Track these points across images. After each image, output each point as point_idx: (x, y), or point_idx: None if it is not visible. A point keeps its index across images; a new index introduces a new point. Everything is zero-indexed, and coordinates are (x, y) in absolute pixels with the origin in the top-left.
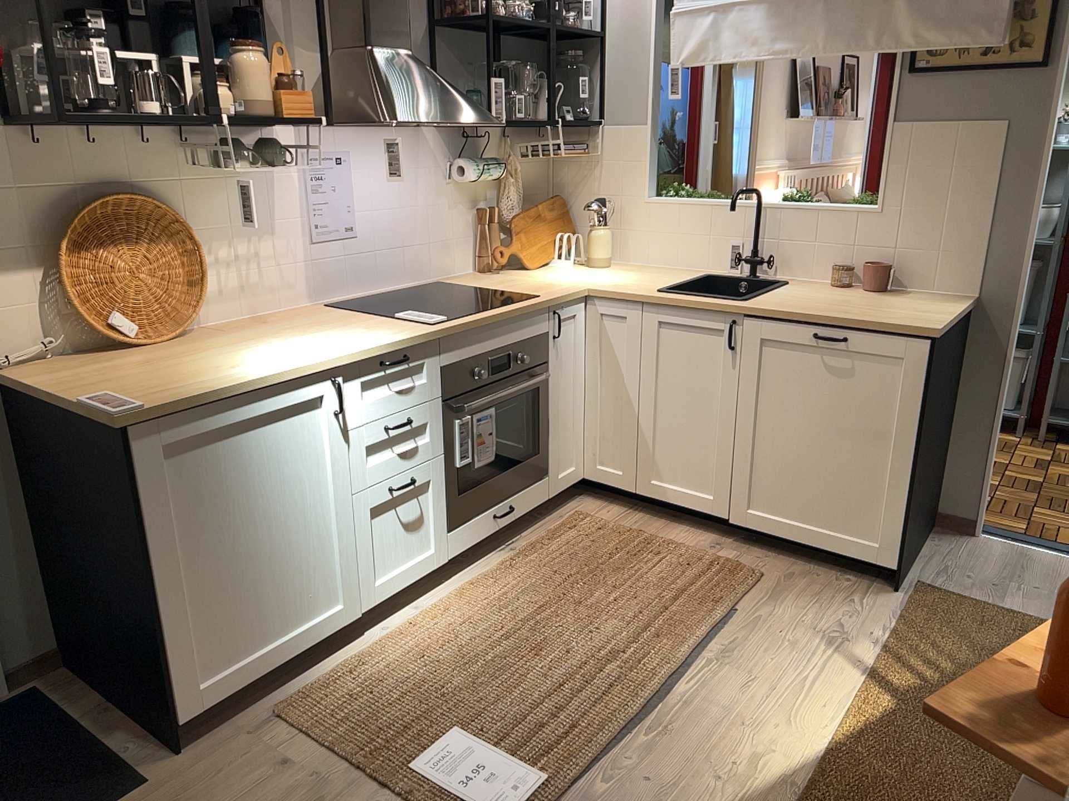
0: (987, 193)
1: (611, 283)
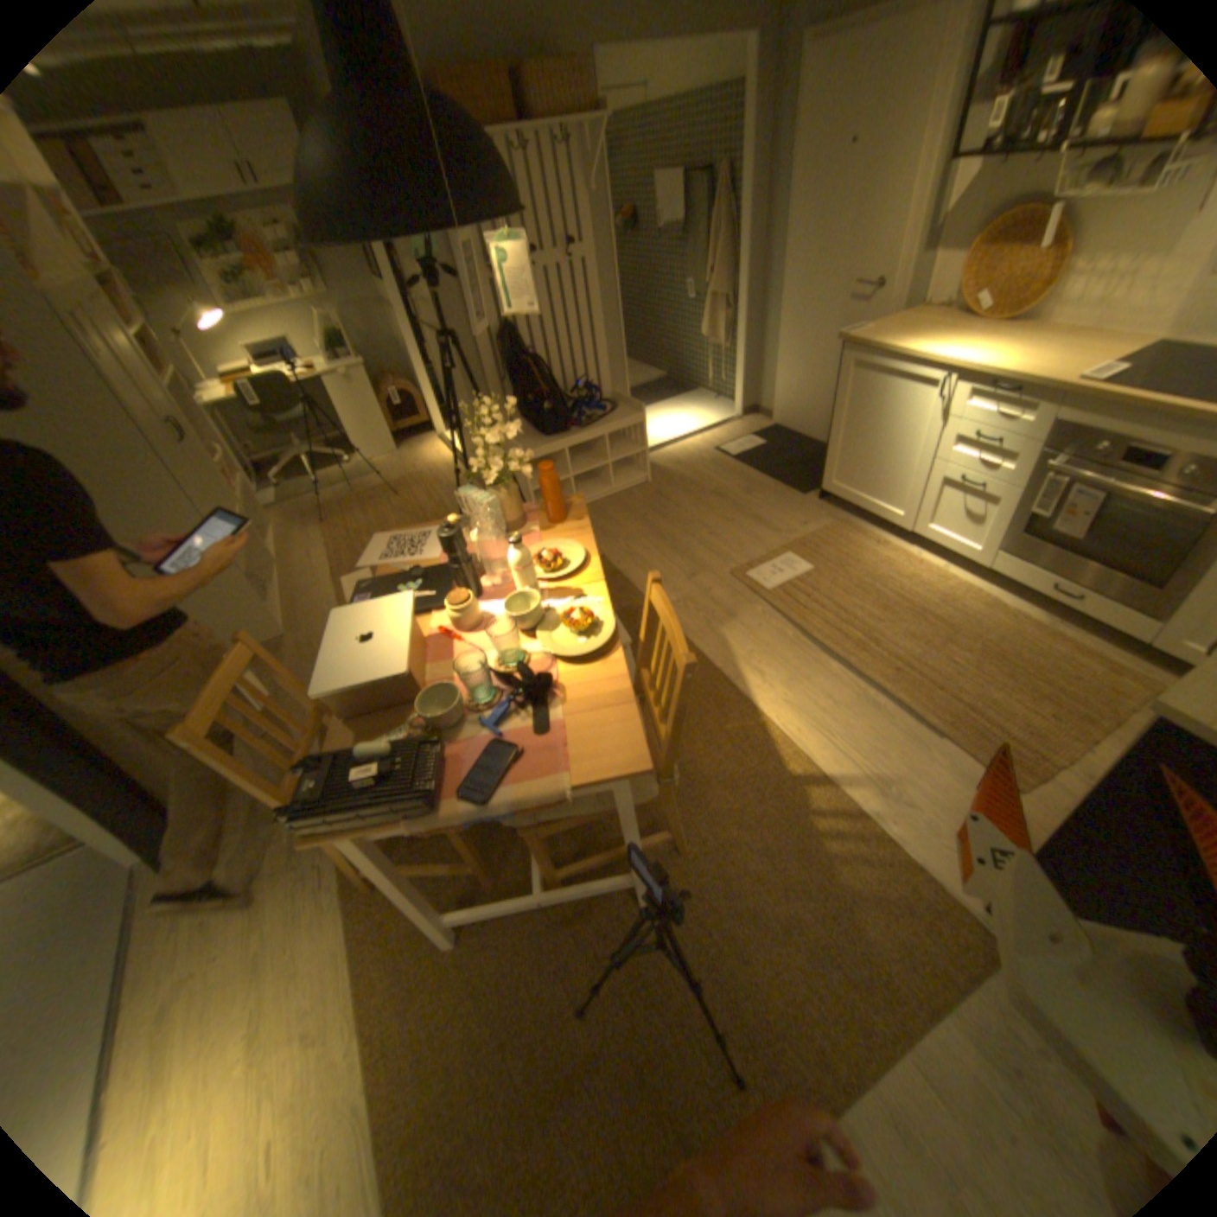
0: None
1: None
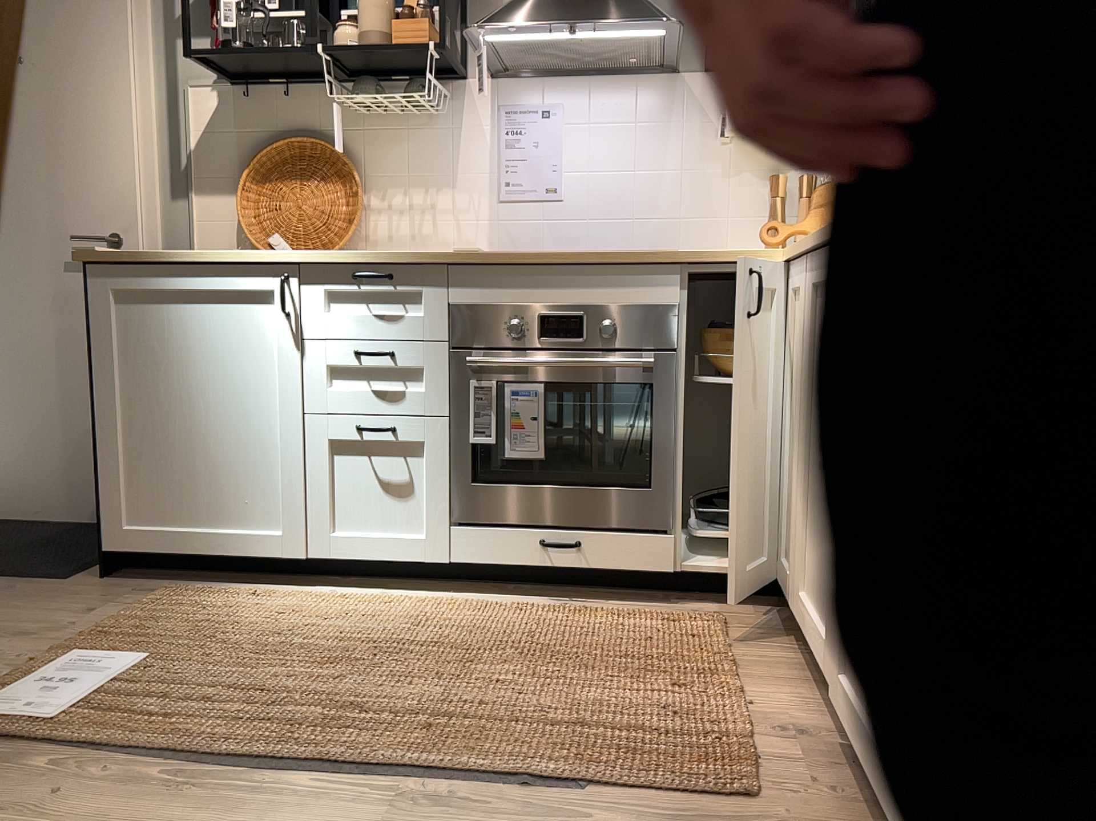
0: None
1: None
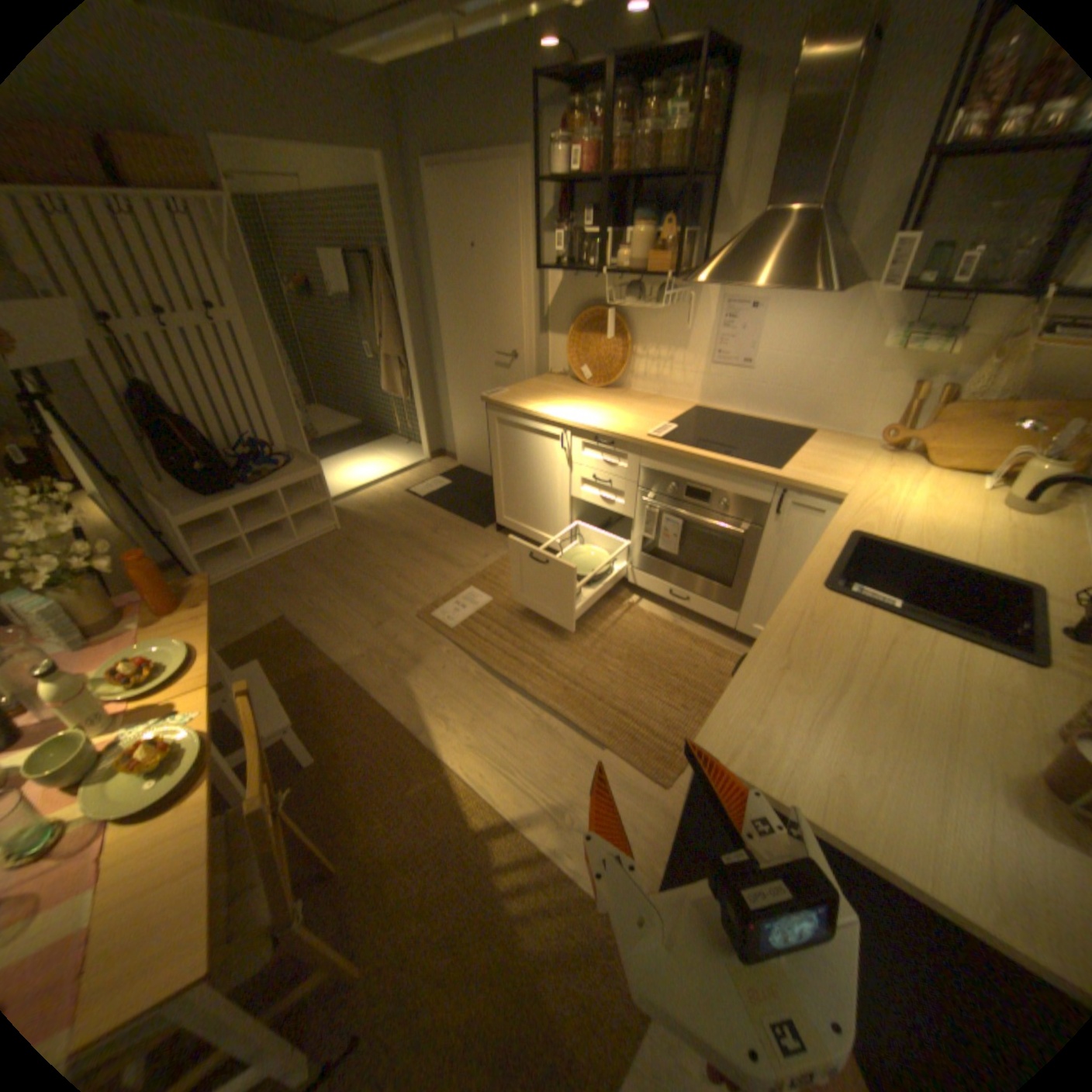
0: None
1: (890, 508)
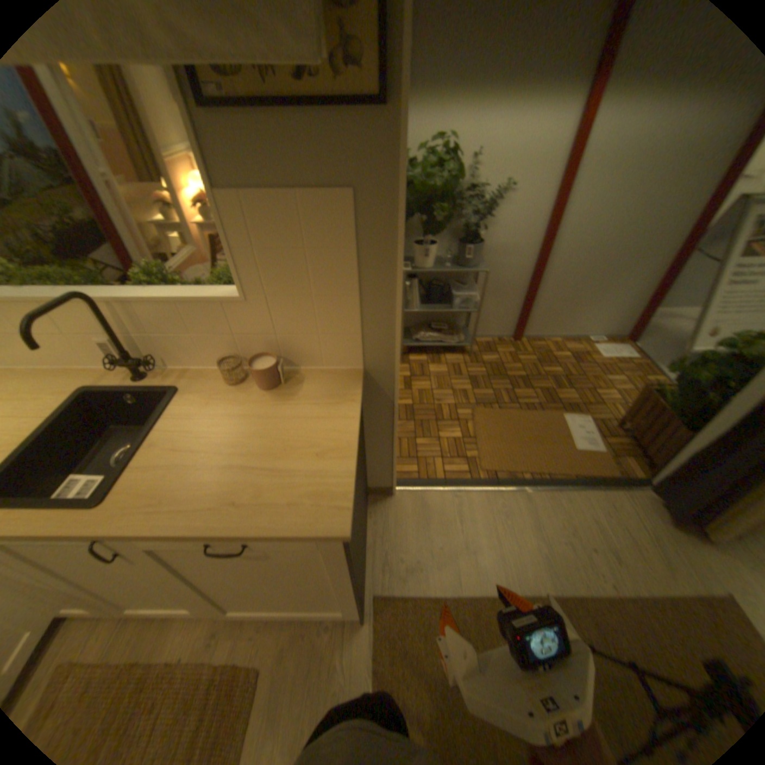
0: (350, 276)
1: None
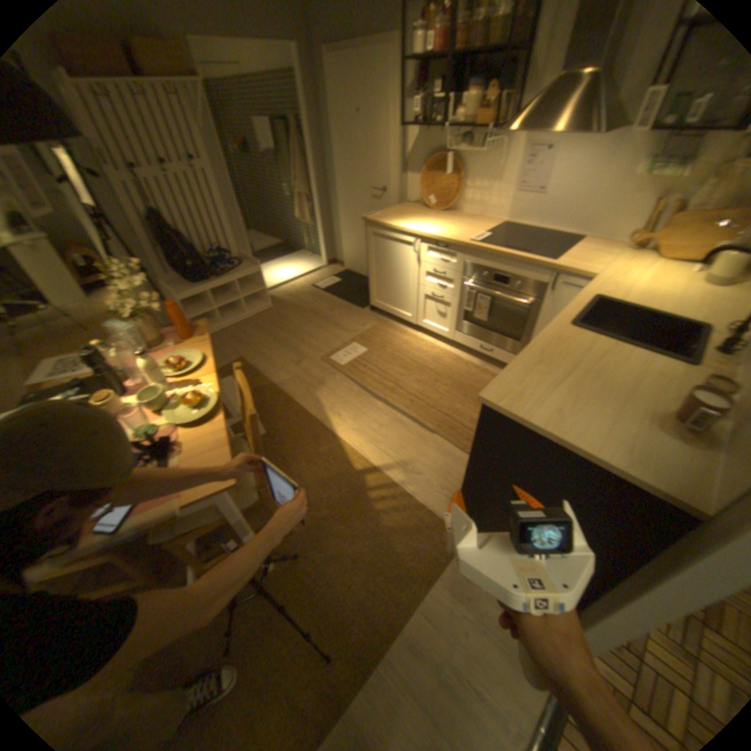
0: None
1: (624, 283)
